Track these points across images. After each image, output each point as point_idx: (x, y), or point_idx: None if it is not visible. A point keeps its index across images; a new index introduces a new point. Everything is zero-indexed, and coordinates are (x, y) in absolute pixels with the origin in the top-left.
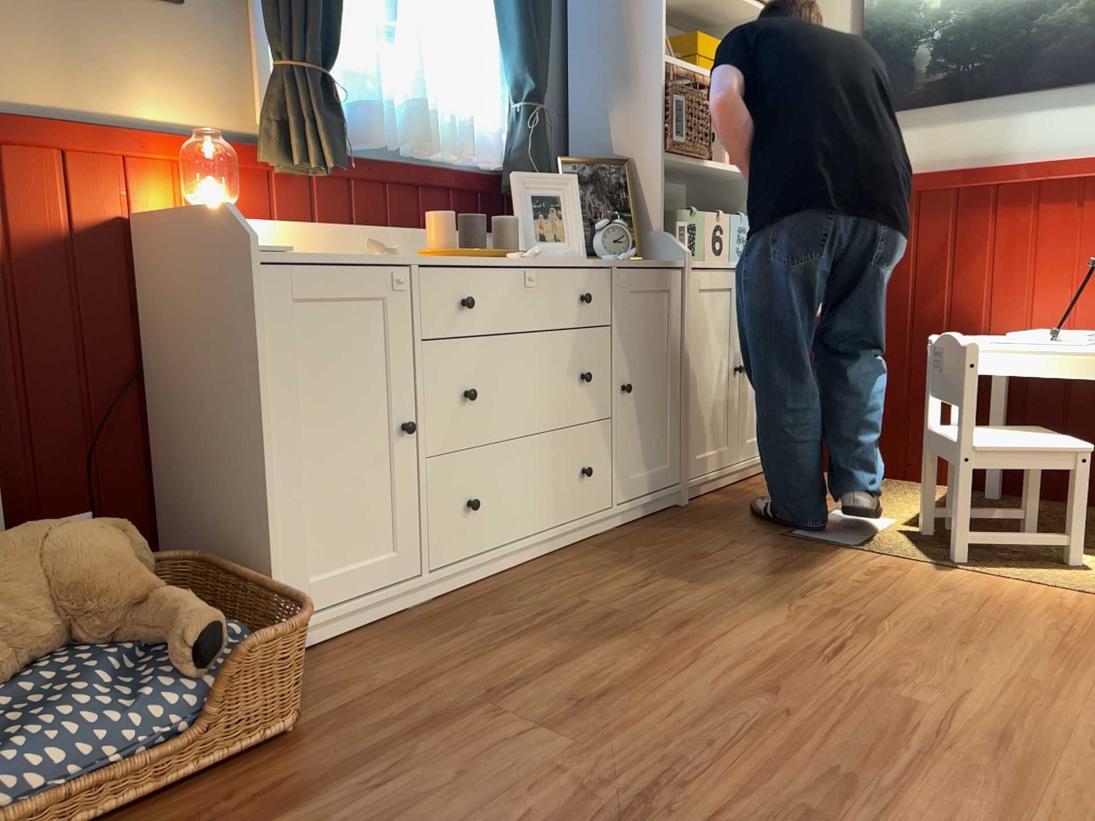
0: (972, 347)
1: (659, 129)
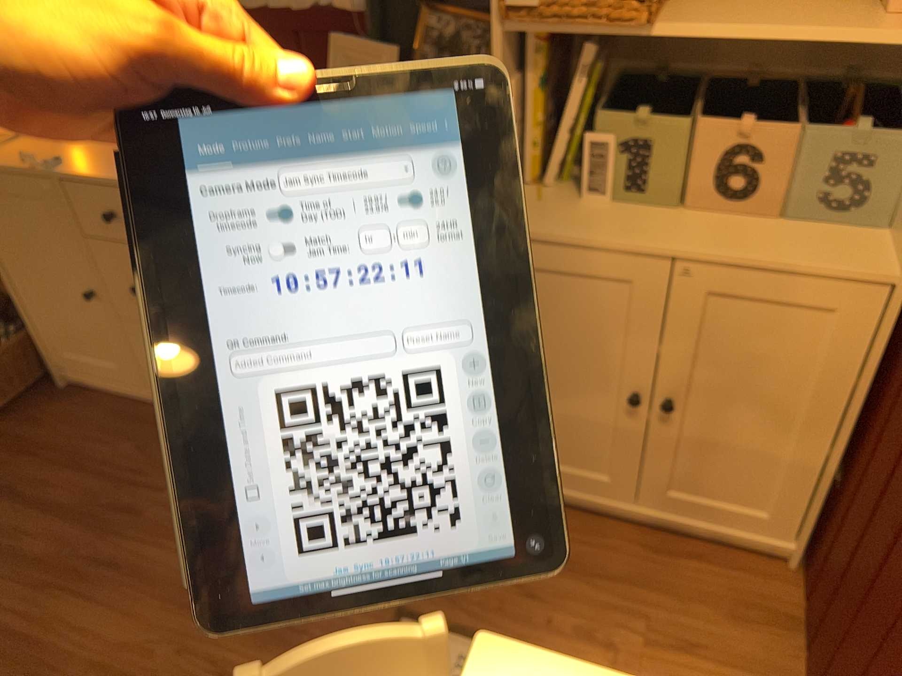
0: None
1: None
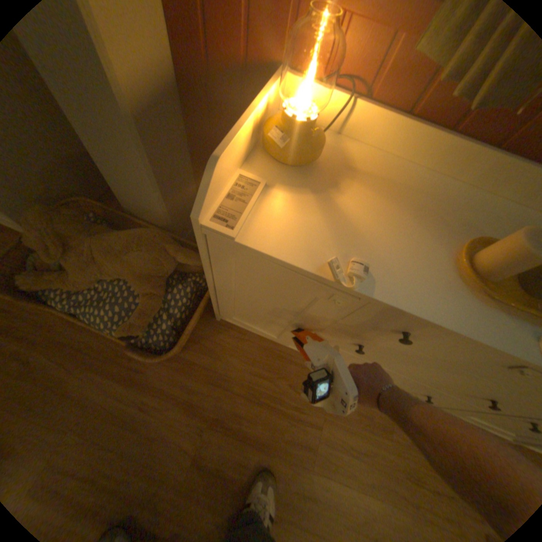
0: None
1: None
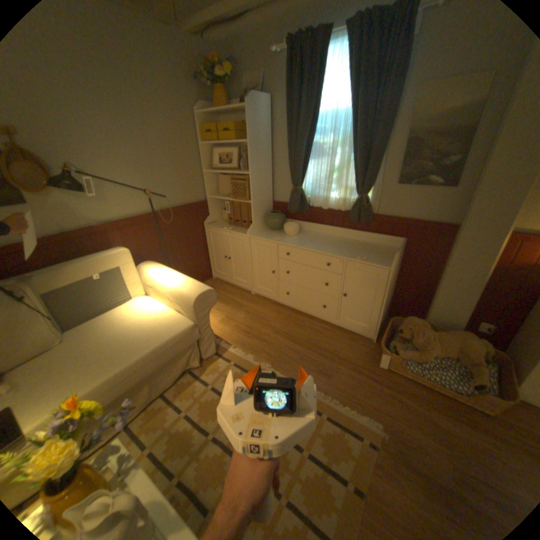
0: None
1: None
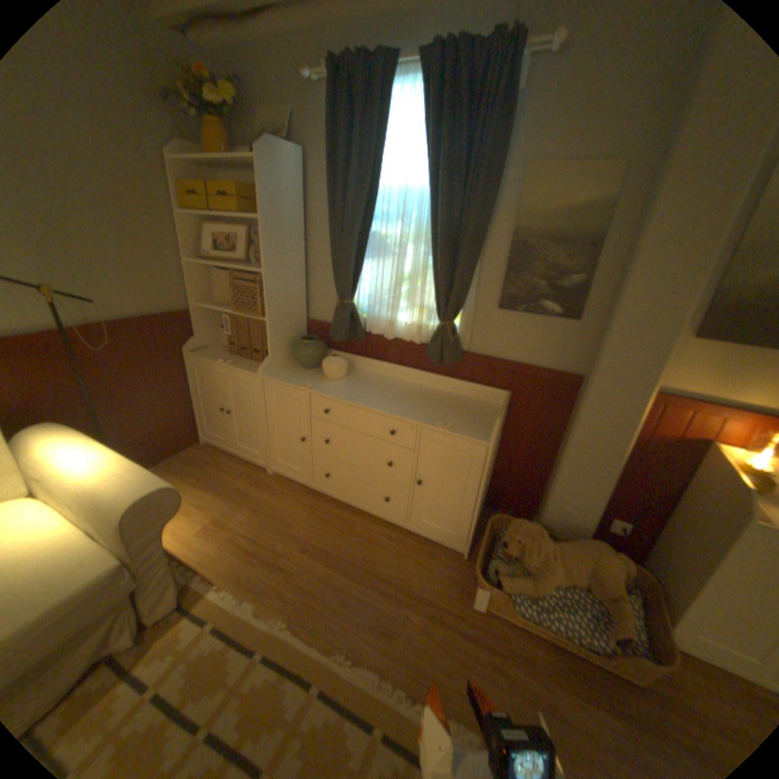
0: None
1: None
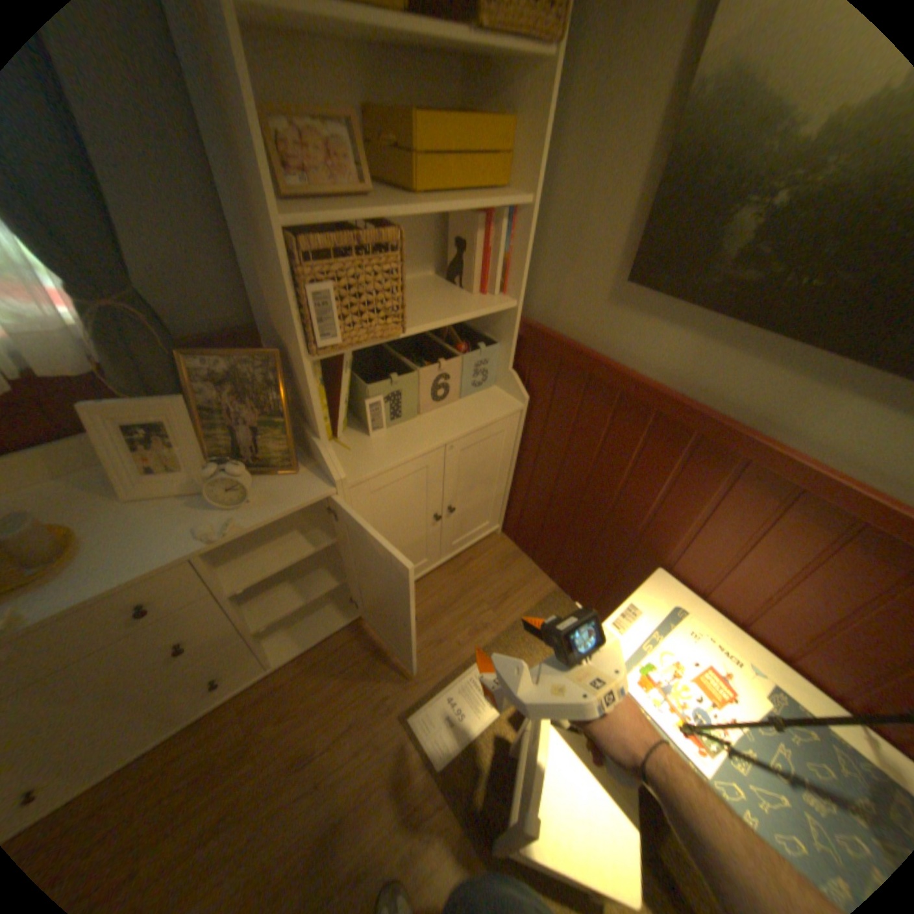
0: (532, 838)
1: (297, 331)
